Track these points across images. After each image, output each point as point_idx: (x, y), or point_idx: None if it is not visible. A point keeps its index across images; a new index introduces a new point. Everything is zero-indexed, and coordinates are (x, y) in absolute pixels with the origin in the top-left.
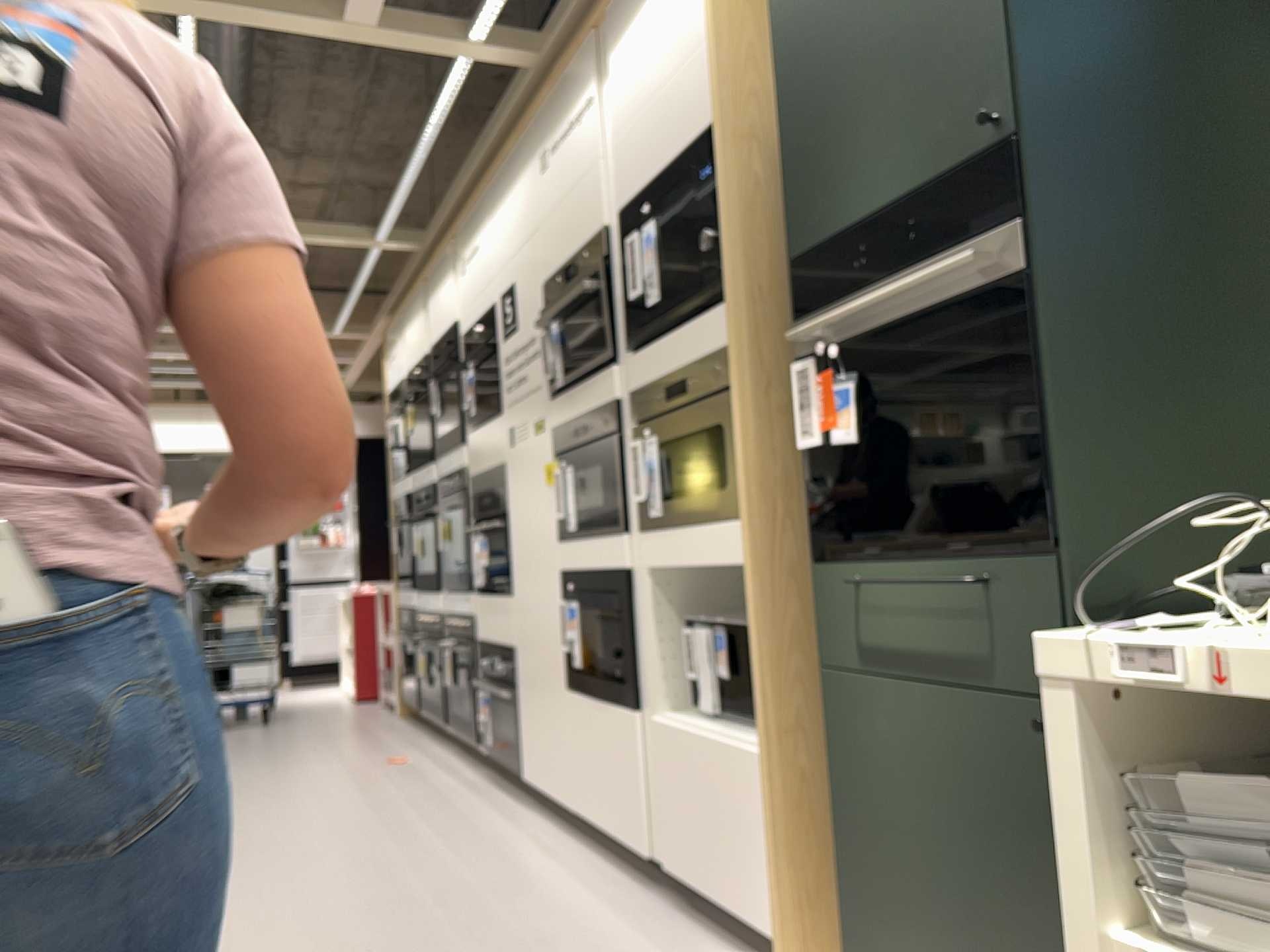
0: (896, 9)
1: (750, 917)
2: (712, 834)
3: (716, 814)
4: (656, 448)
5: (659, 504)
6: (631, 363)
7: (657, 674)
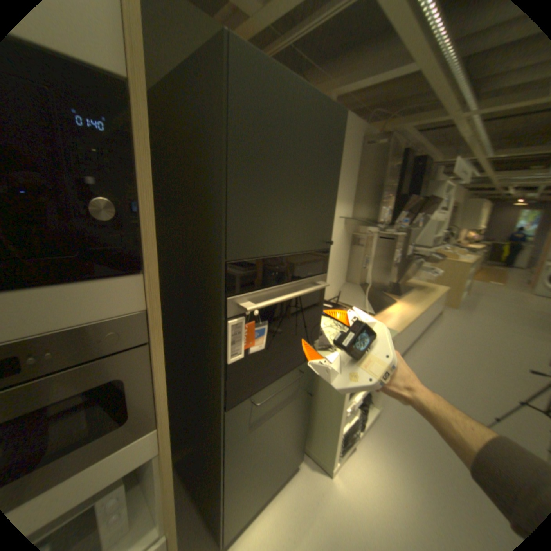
0: (305, 171)
1: None
2: None
3: None
4: None
5: None
6: None
7: None
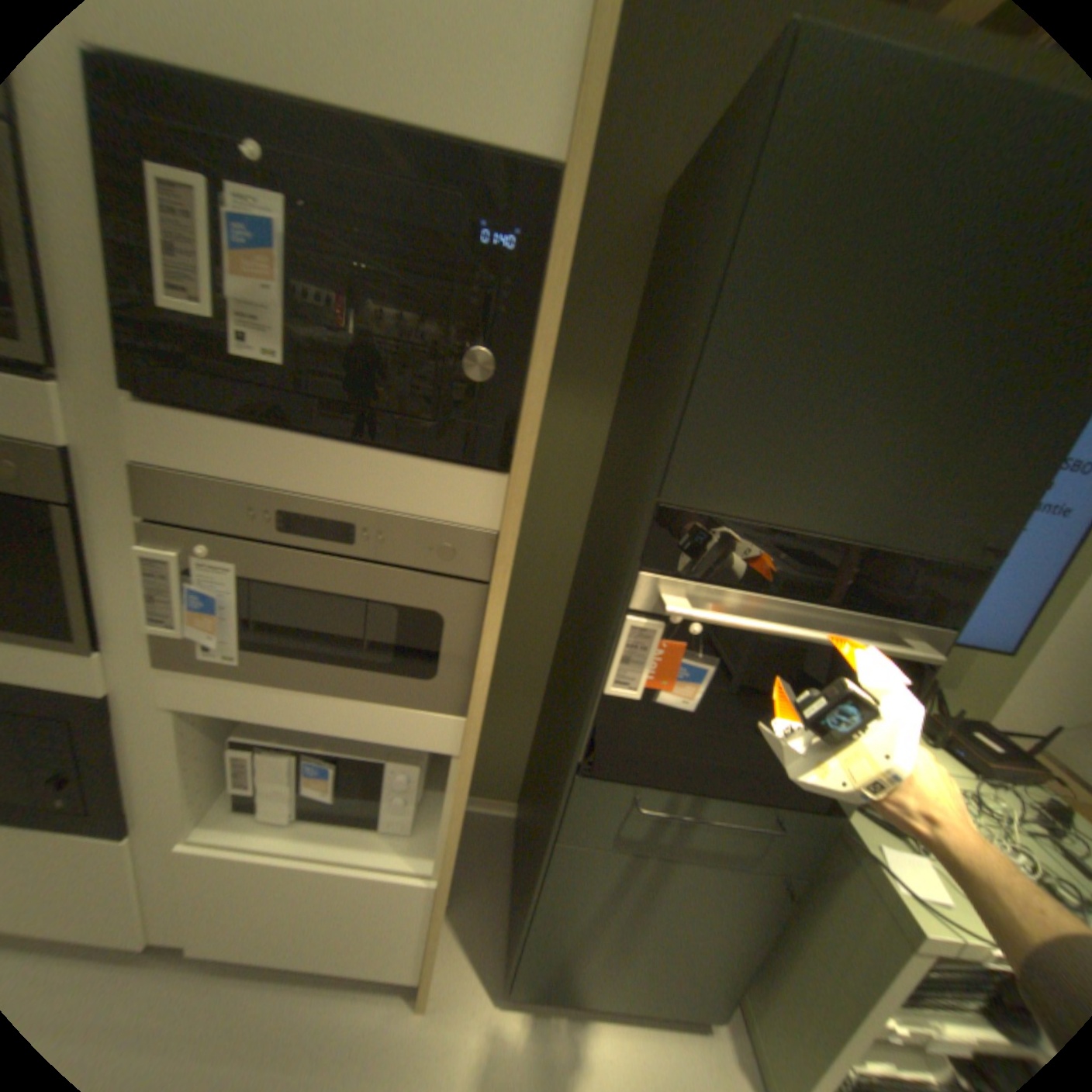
0: (958, 337)
1: (357, 977)
2: (296, 934)
3: (308, 923)
4: (216, 579)
5: (216, 652)
6: (121, 414)
7: (164, 806)
